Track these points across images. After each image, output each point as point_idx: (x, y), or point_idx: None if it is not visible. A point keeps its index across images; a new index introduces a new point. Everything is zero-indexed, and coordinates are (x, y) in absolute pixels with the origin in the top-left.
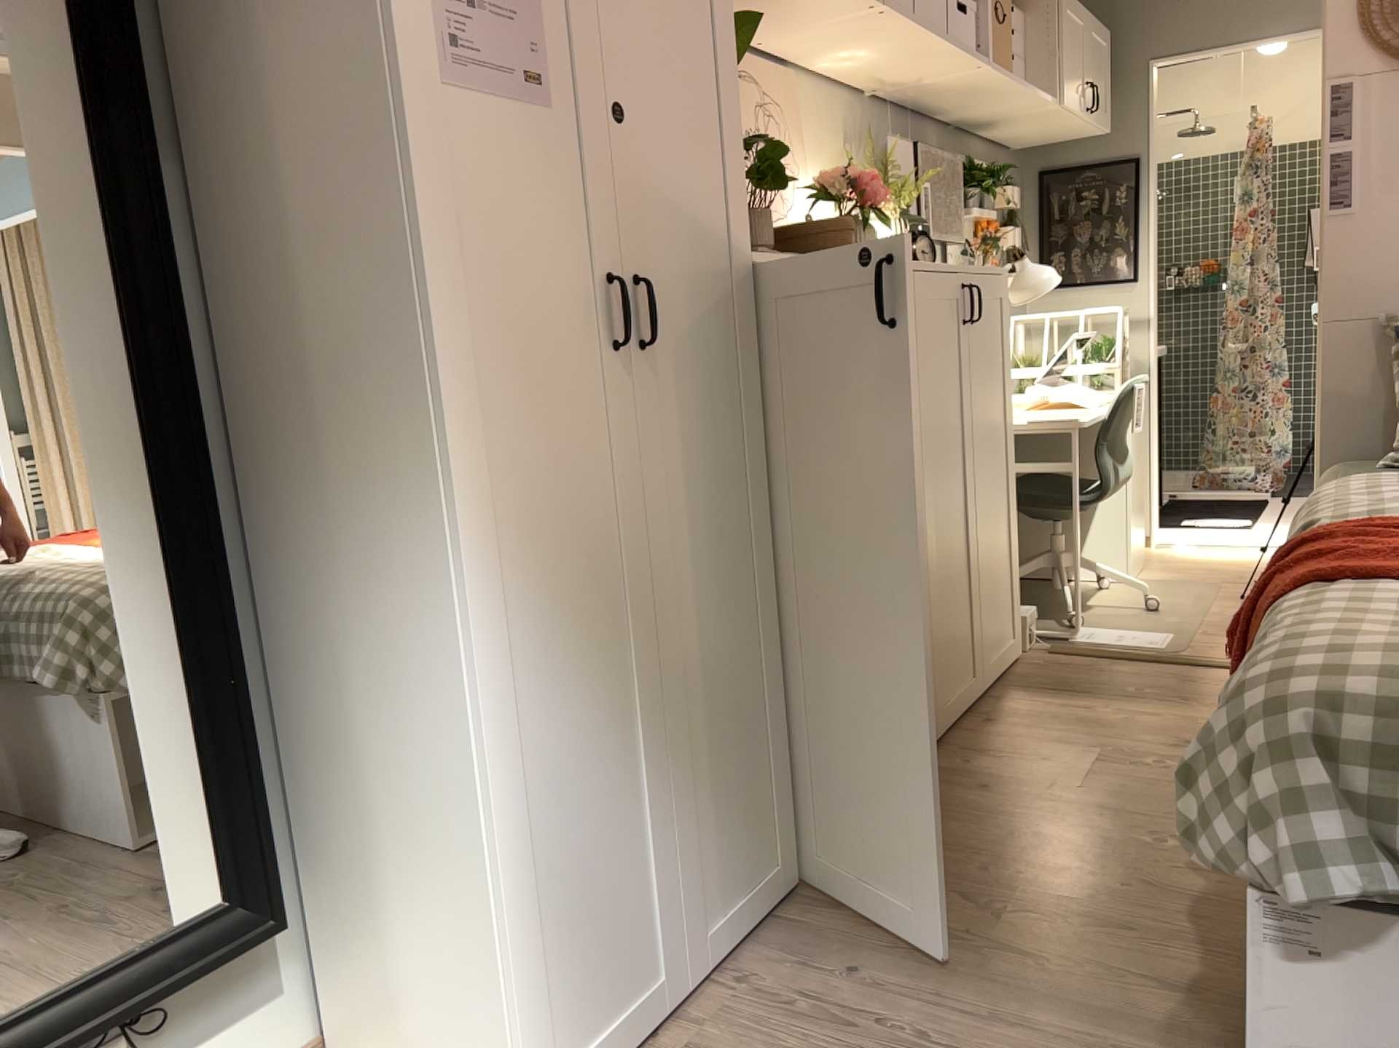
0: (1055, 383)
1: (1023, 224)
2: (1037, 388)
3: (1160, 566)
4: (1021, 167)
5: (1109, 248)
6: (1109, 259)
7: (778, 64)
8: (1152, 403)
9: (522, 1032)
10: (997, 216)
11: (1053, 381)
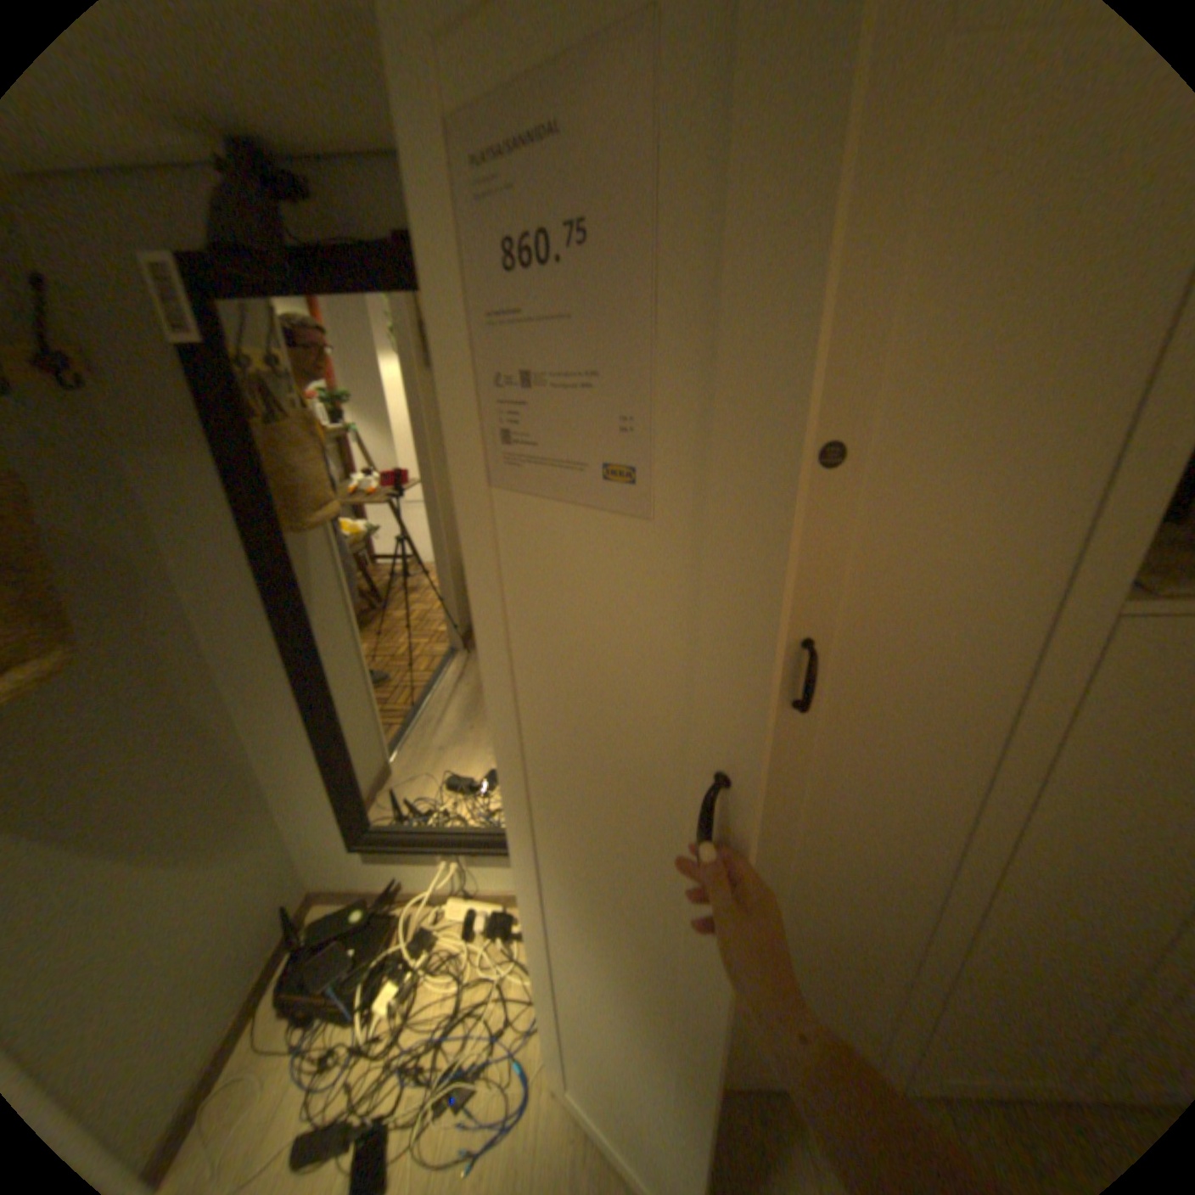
0: None
1: None
2: None
3: None
4: None
5: None
6: None
7: None
8: None
9: (551, 1042)
10: None
11: None
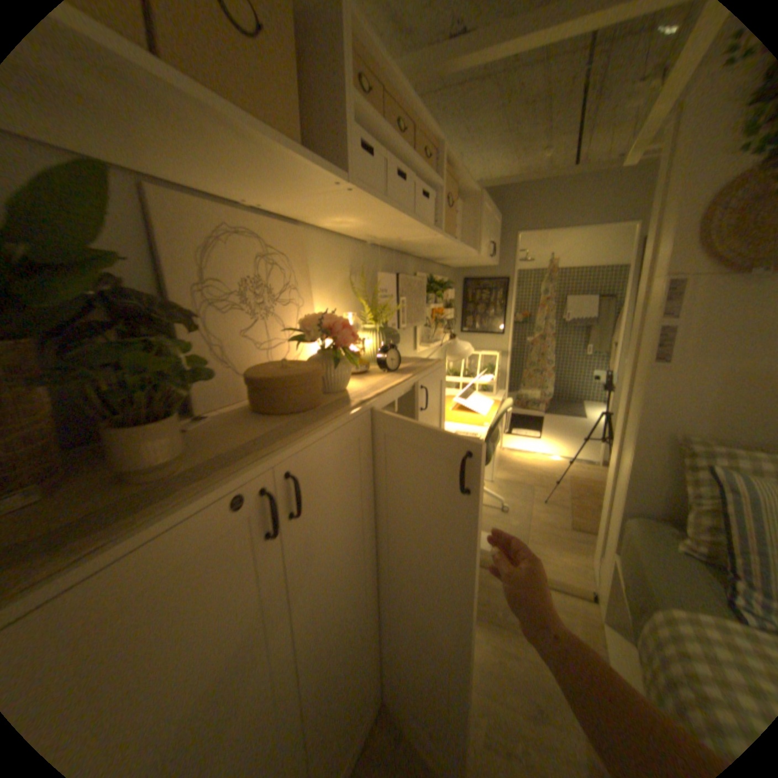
0: (466, 395)
1: (455, 300)
2: (456, 399)
3: (505, 468)
4: (456, 274)
5: (493, 316)
6: (492, 321)
7: (287, 219)
8: (506, 388)
9: None
10: (443, 301)
11: (465, 393)
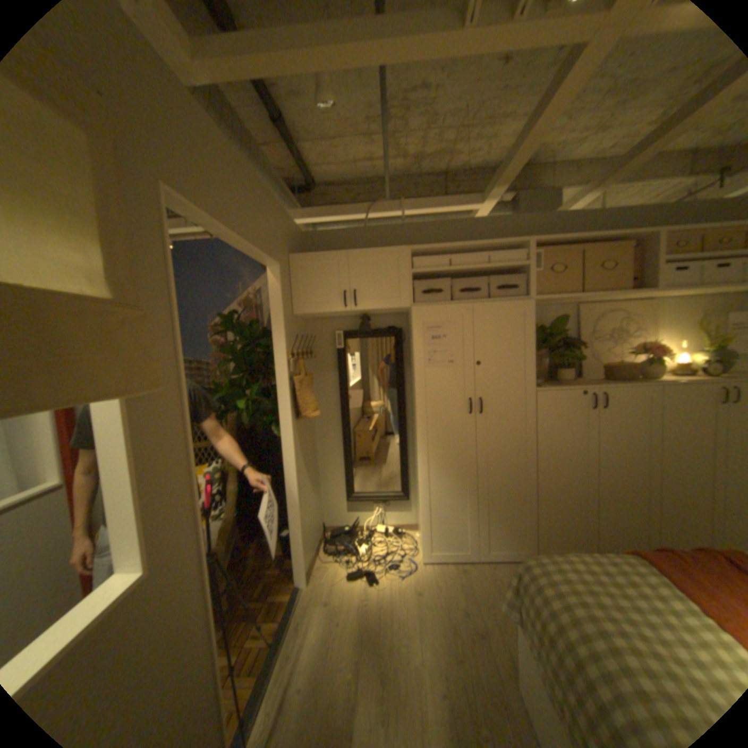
0: None
1: None
2: None
3: None
4: None
5: None
6: None
7: (644, 300)
8: None
9: (425, 539)
10: None
11: None
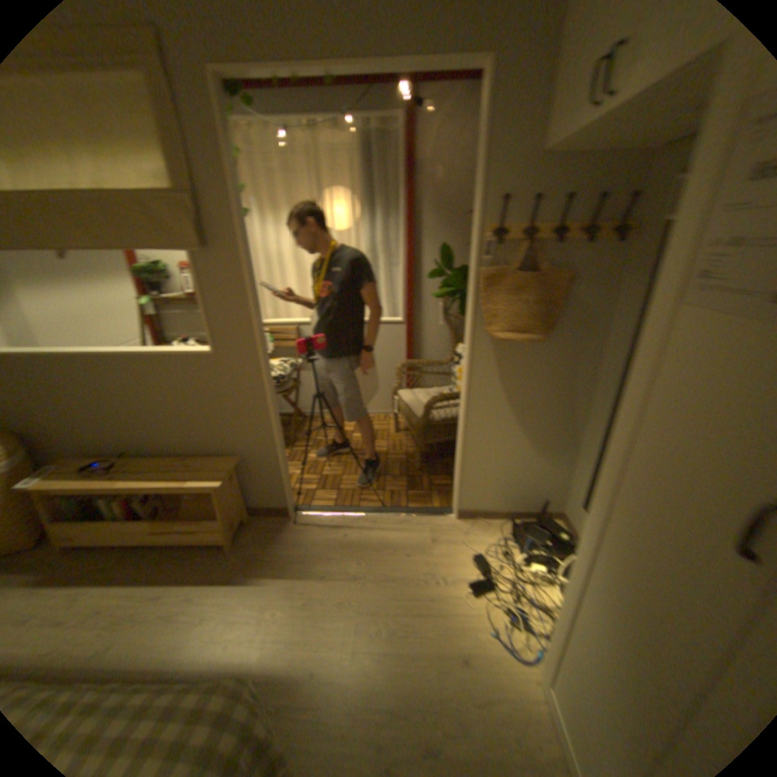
0: None
1: None
2: None
3: None
4: None
5: None
6: None
7: None
8: None
9: (551, 657)
10: None
11: None
